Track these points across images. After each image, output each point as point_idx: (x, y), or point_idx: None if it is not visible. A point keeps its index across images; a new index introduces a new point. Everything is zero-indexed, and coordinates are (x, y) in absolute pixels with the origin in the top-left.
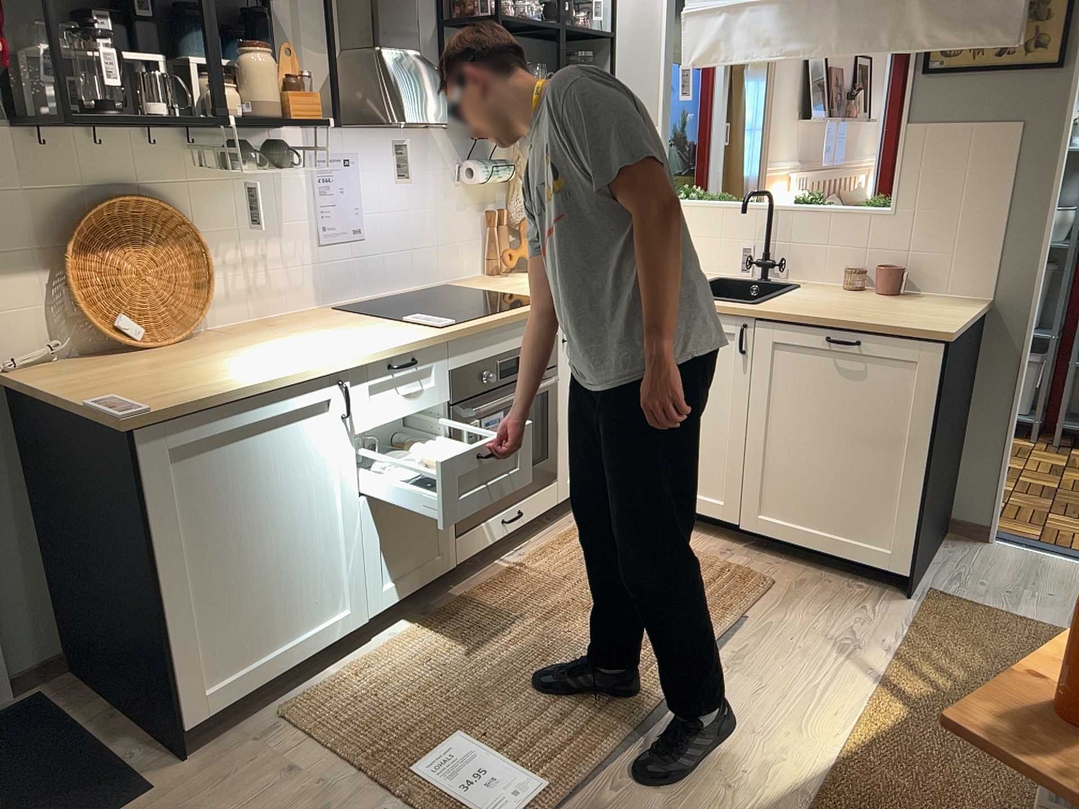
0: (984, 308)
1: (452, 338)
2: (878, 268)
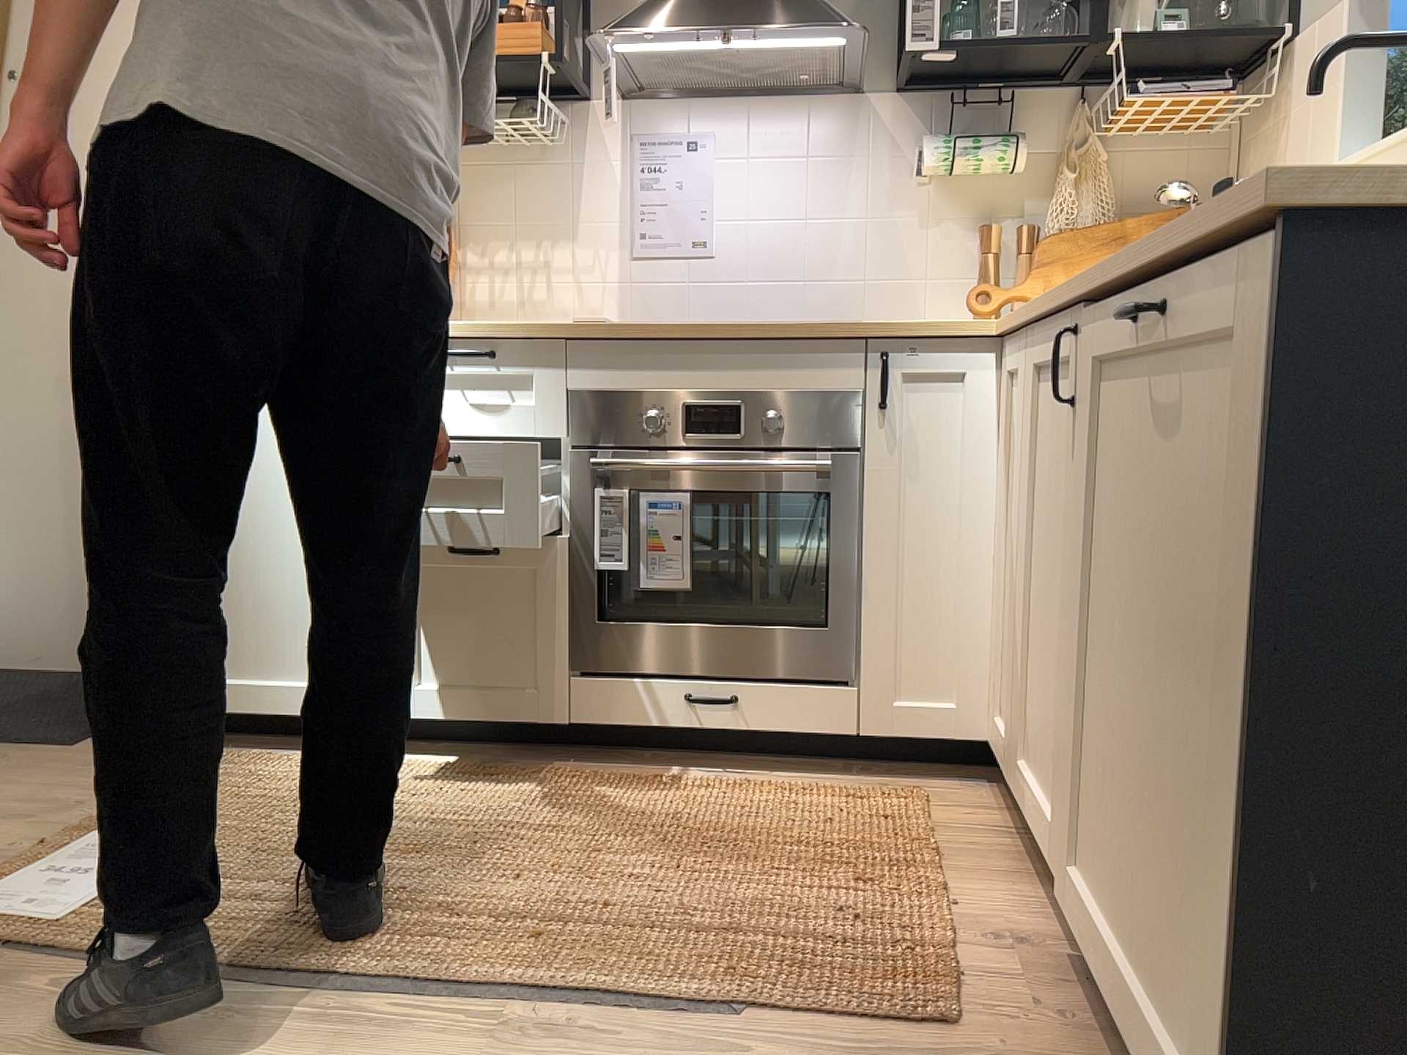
0: None
1: (571, 337)
2: None
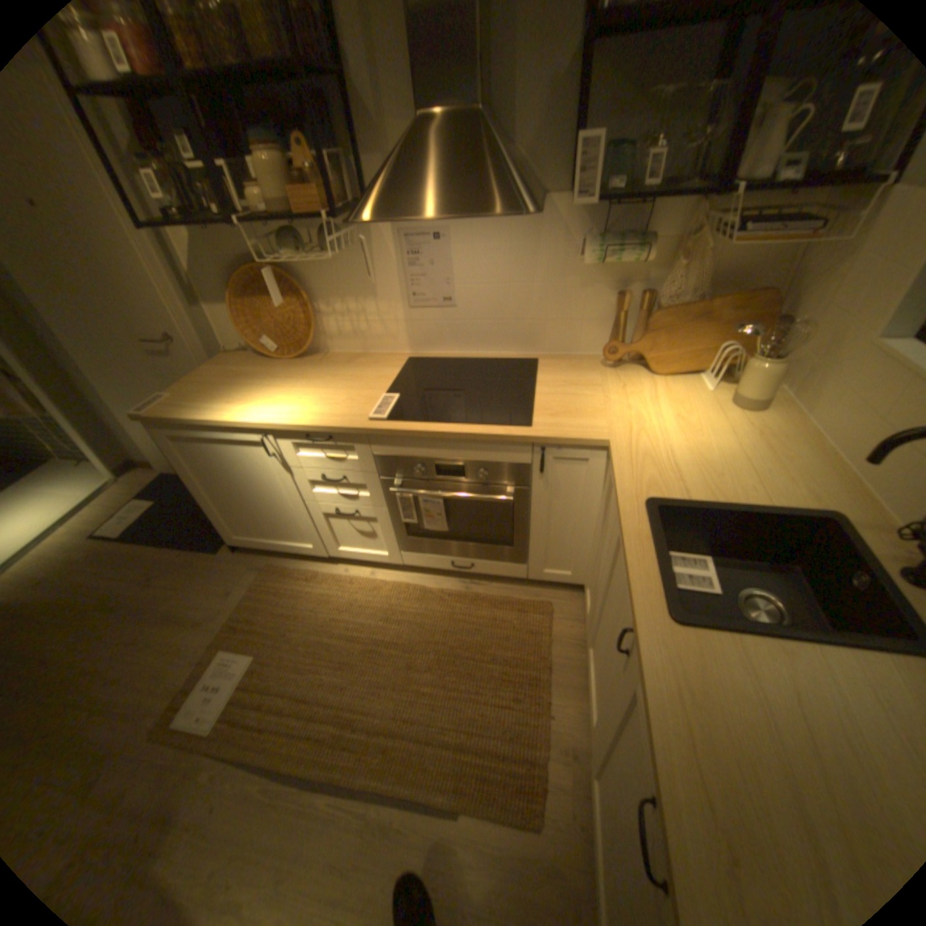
0: None
1: (368, 433)
2: None
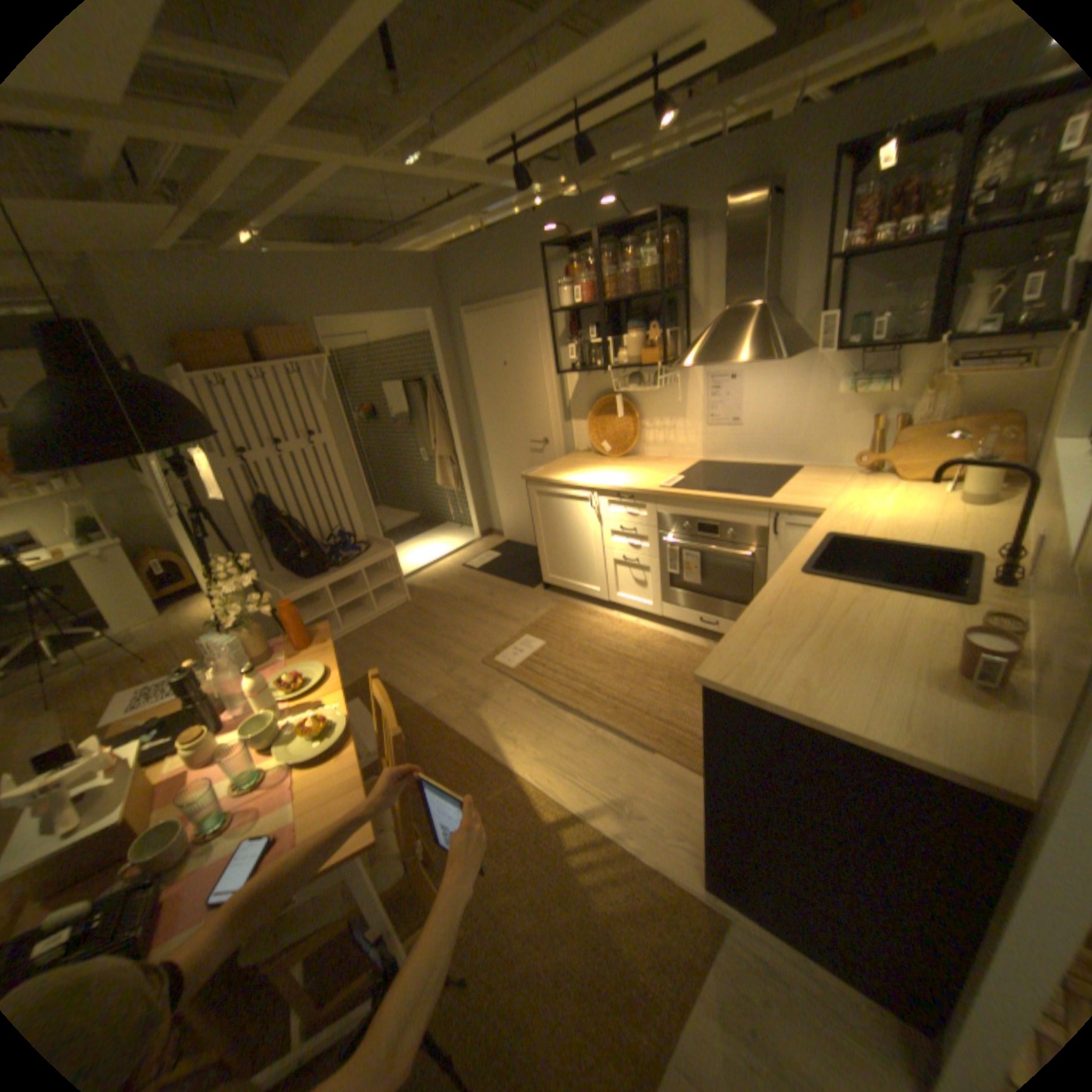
0: (927, 765)
1: (656, 495)
2: (980, 631)
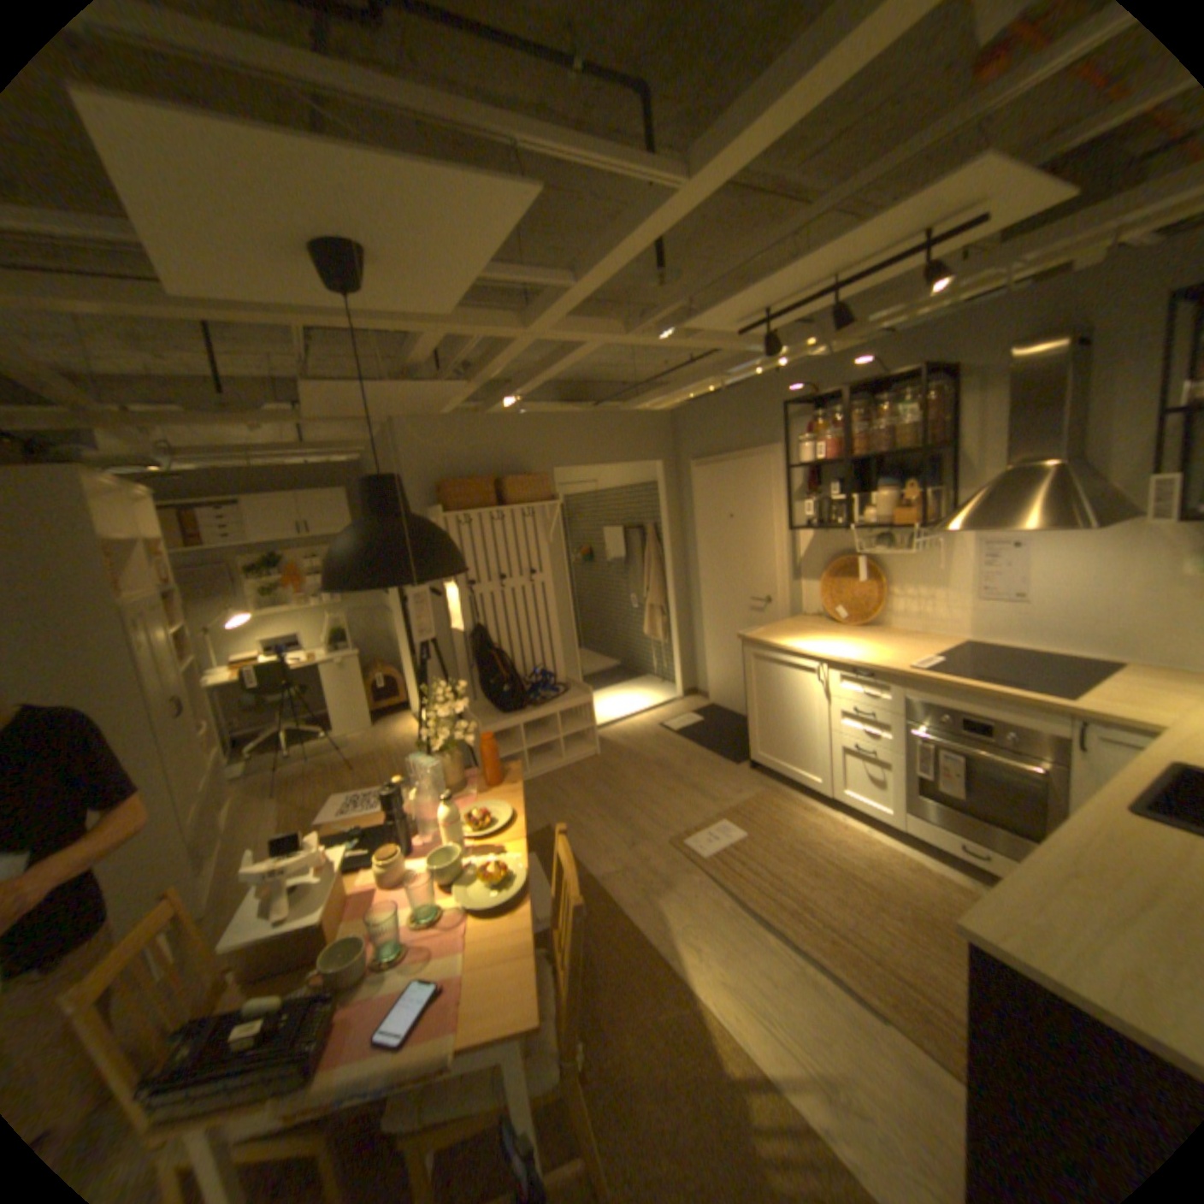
0: None
1: (905, 676)
2: None
